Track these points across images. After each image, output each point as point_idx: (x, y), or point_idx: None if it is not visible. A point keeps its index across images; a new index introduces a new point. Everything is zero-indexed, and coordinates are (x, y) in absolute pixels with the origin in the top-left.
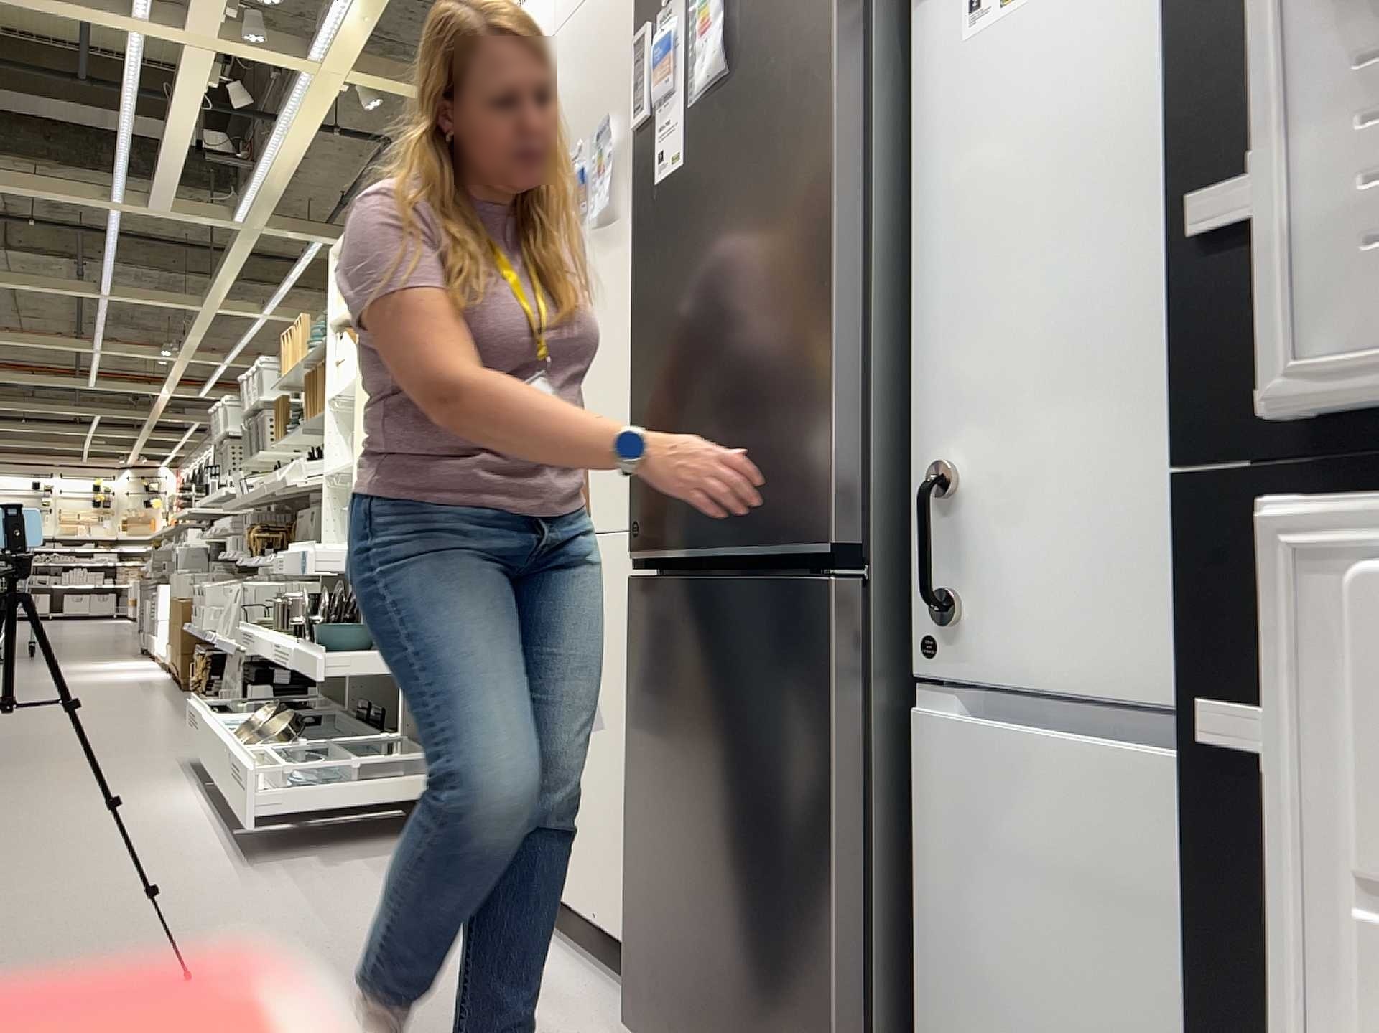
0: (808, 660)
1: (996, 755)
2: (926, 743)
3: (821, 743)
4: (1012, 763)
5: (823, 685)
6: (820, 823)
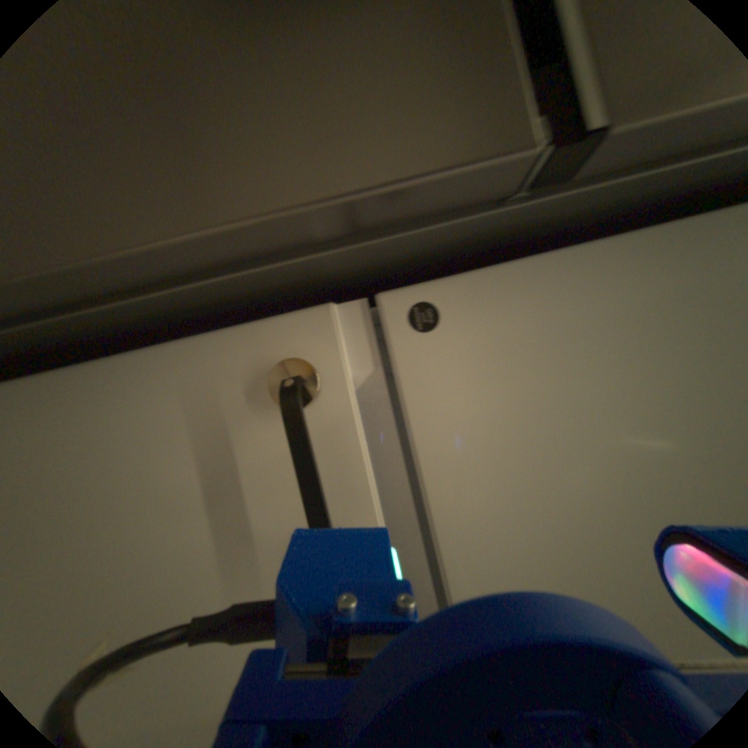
0: (376, 114)
1: (334, 446)
2: (306, 331)
3: (238, 187)
4: (336, 478)
5: (345, 164)
6: (98, 220)
